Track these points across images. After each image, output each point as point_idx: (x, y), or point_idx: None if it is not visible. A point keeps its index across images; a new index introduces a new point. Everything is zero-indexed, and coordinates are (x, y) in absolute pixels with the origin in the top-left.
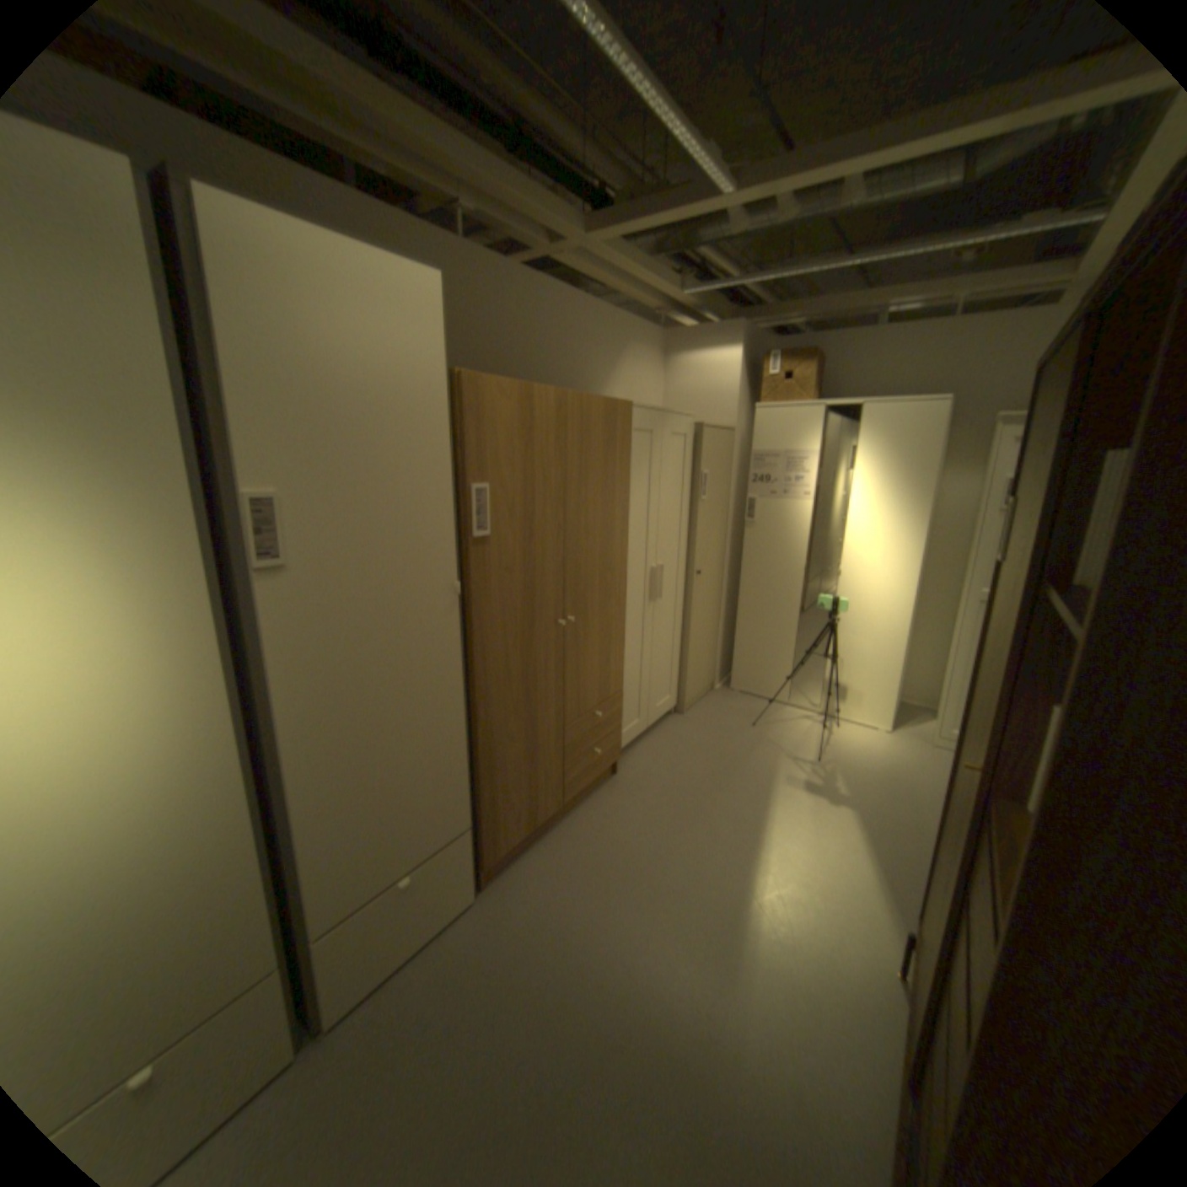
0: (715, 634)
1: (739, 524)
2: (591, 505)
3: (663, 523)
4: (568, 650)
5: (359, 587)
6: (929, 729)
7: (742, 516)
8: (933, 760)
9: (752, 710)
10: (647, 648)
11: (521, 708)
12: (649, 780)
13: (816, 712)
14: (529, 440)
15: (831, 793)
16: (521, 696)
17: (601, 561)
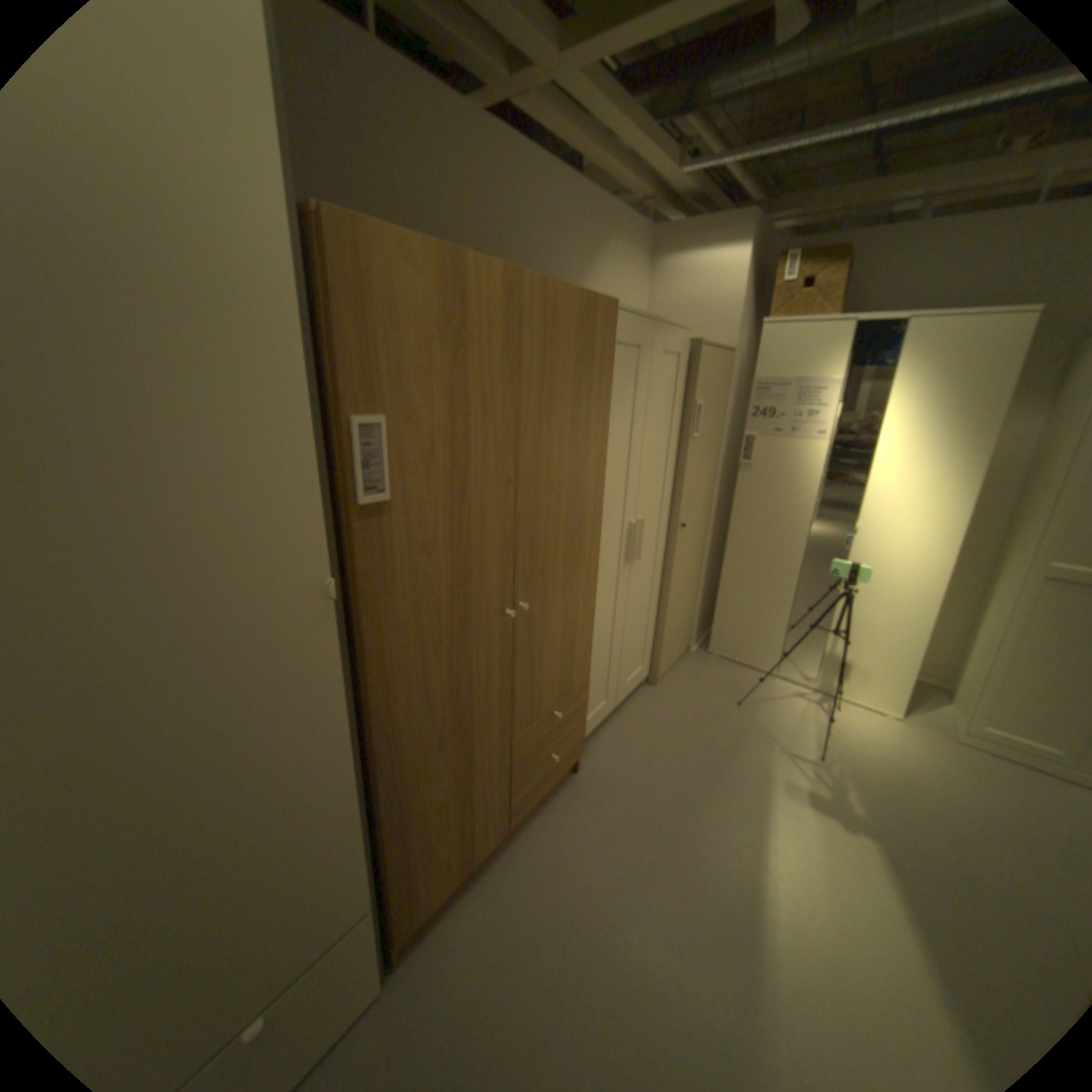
0: (695, 592)
1: (729, 465)
2: (554, 447)
3: (646, 466)
4: (518, 644)
5: (101, 614)
6: (946, 716)
7: (733, 456)
8: (961, 763)
9: (734, 681)
10: (619, 618)
11: (448, 734)
12: (617, 783)
13: (810, 688)
14: (457, 343)
15: (843, 812)
16: (448, 719)
17: (567, 522)
